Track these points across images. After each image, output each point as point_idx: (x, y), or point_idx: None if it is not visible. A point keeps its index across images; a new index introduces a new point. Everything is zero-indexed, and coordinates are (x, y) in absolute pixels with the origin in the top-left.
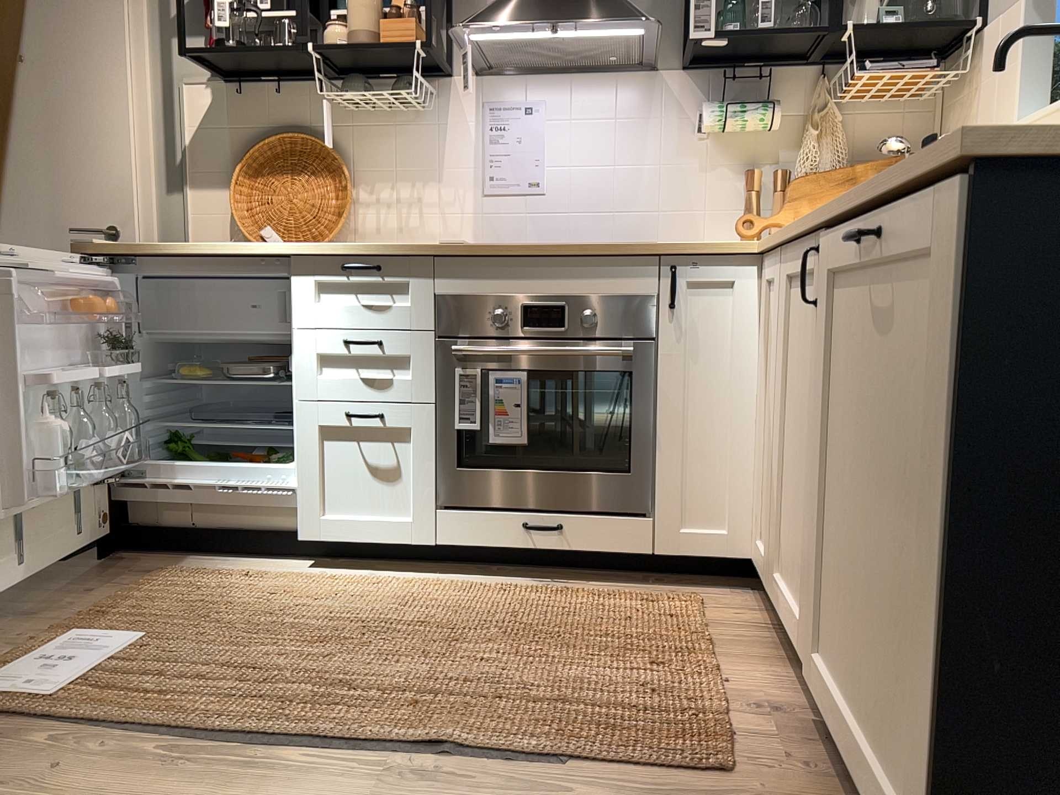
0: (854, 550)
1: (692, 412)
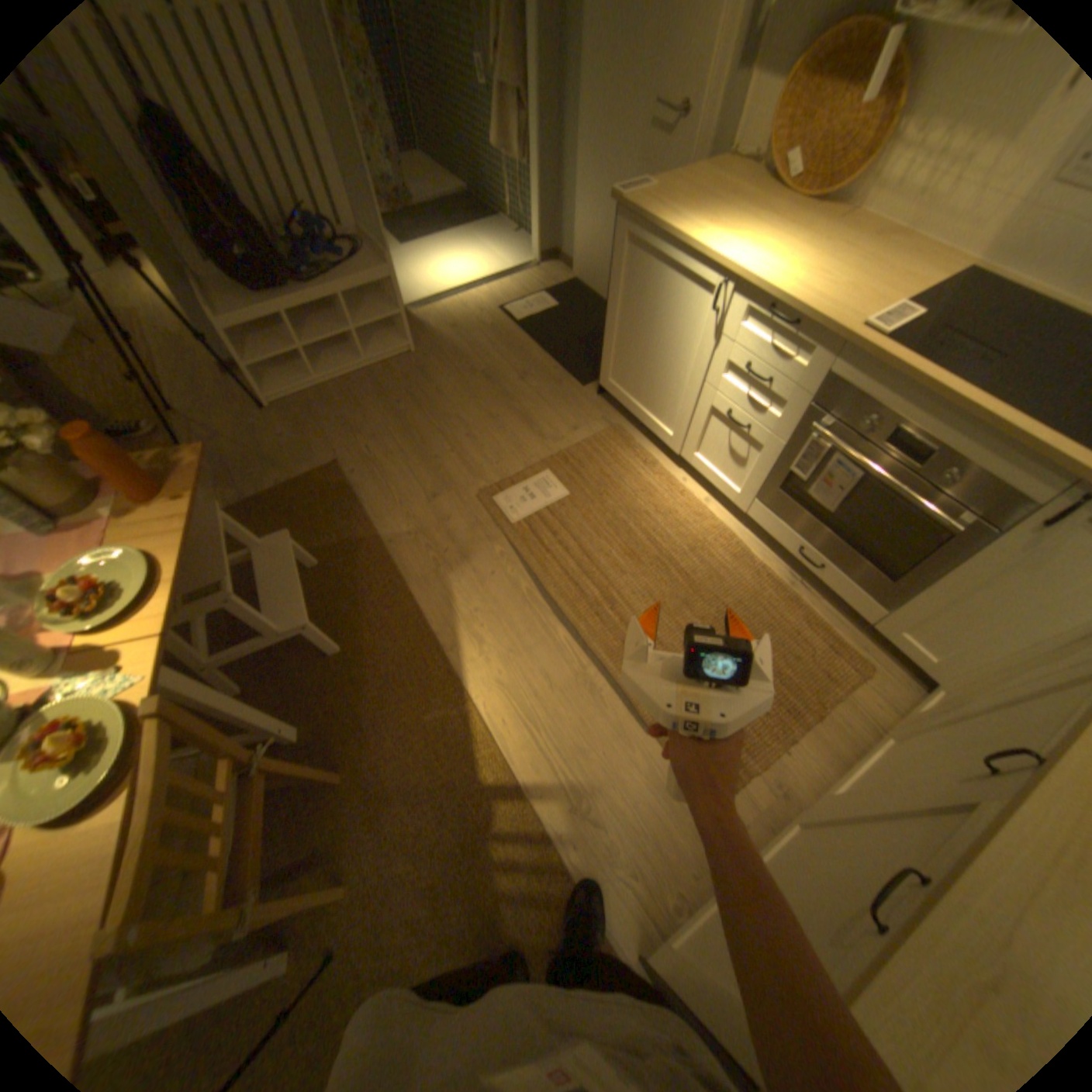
0: (809, 862)
1: (982, 593)
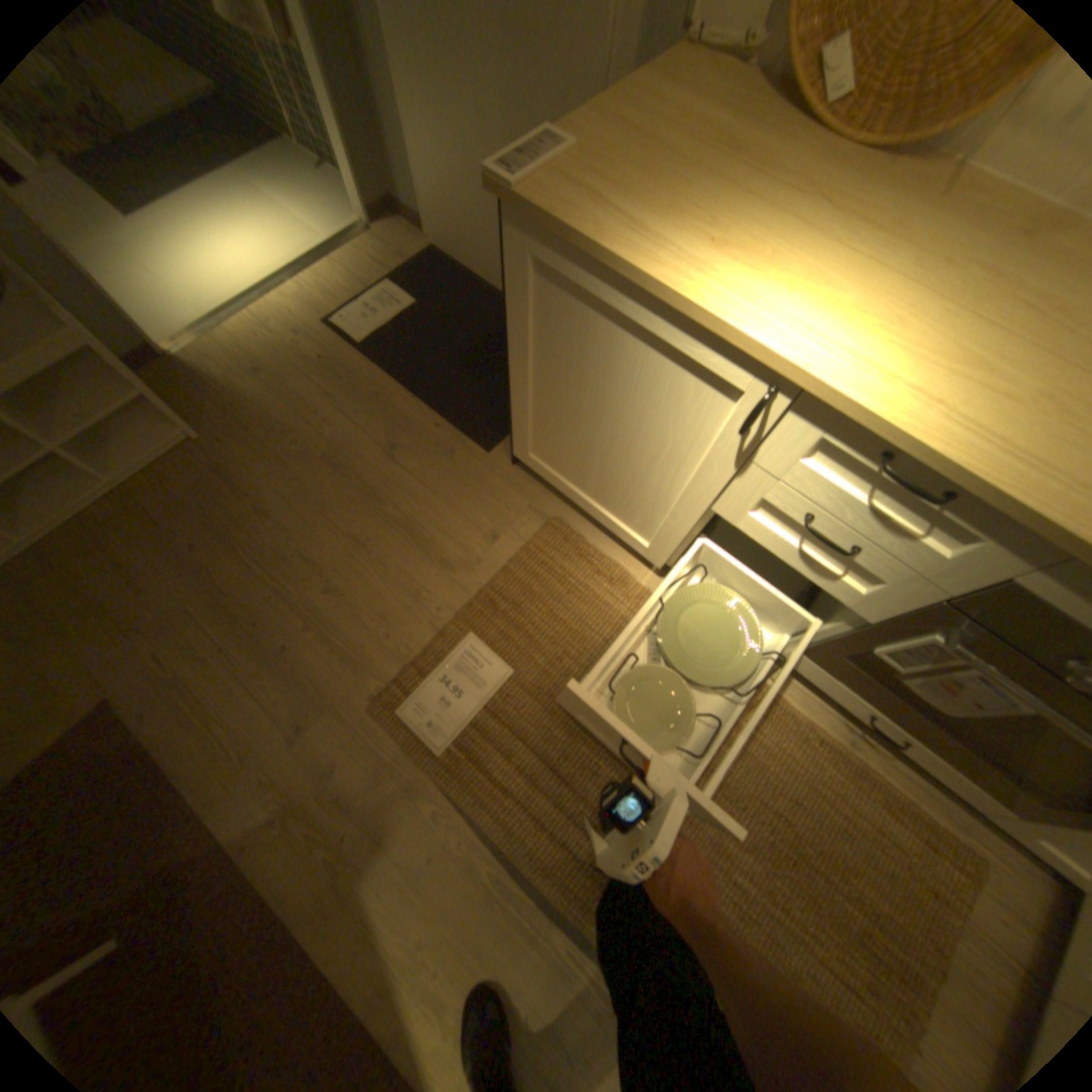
0: None
1: None
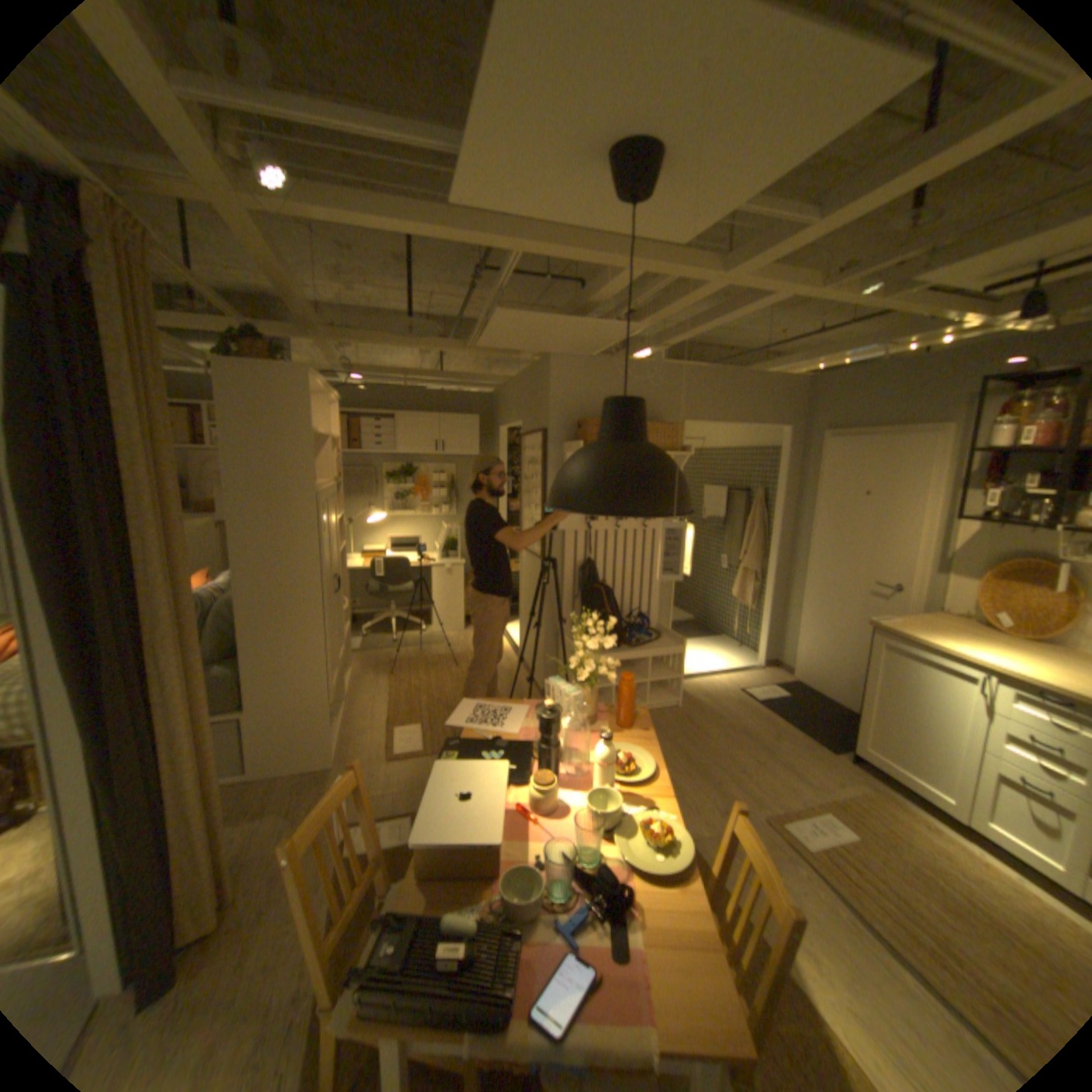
0: None
1: None
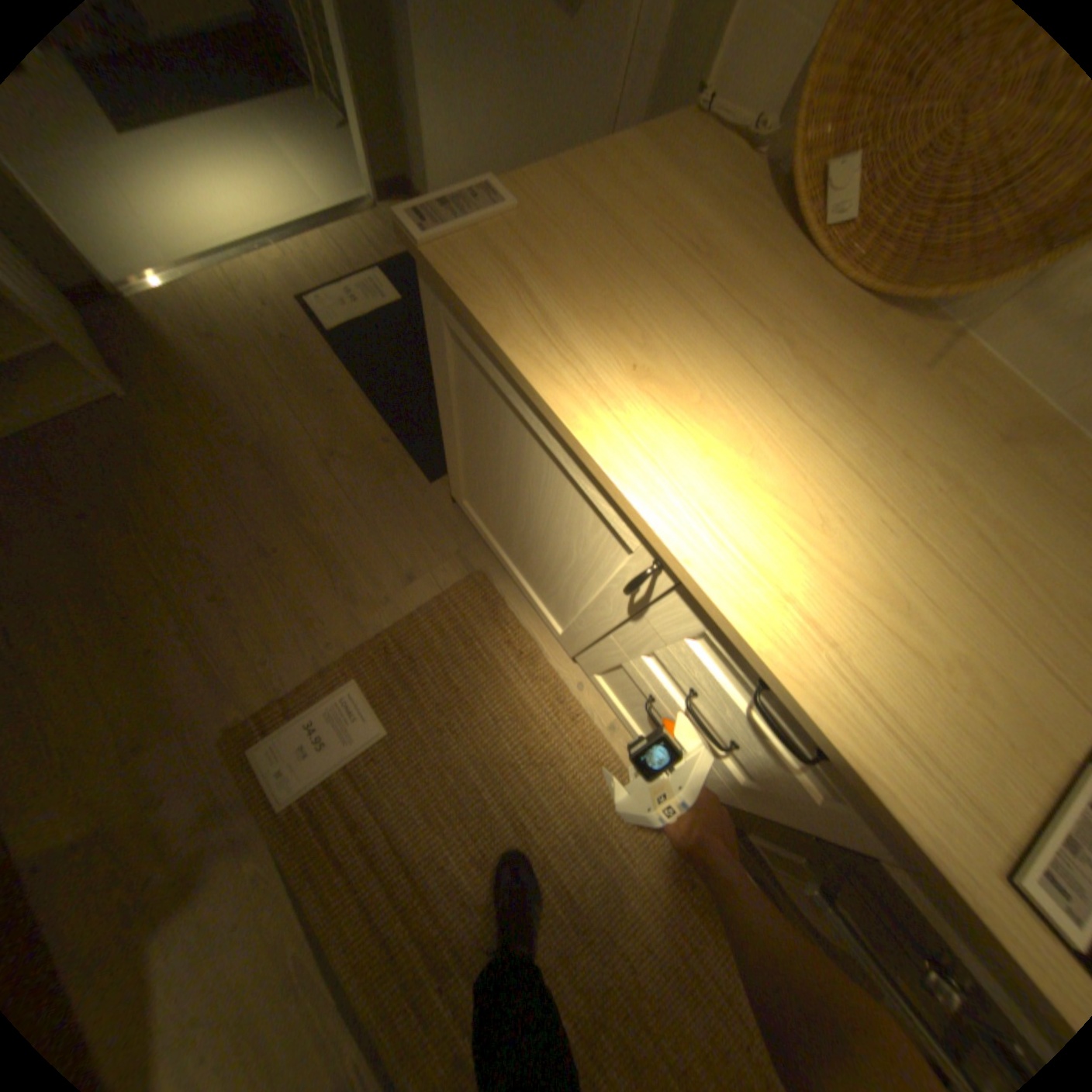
0: None
1: None
